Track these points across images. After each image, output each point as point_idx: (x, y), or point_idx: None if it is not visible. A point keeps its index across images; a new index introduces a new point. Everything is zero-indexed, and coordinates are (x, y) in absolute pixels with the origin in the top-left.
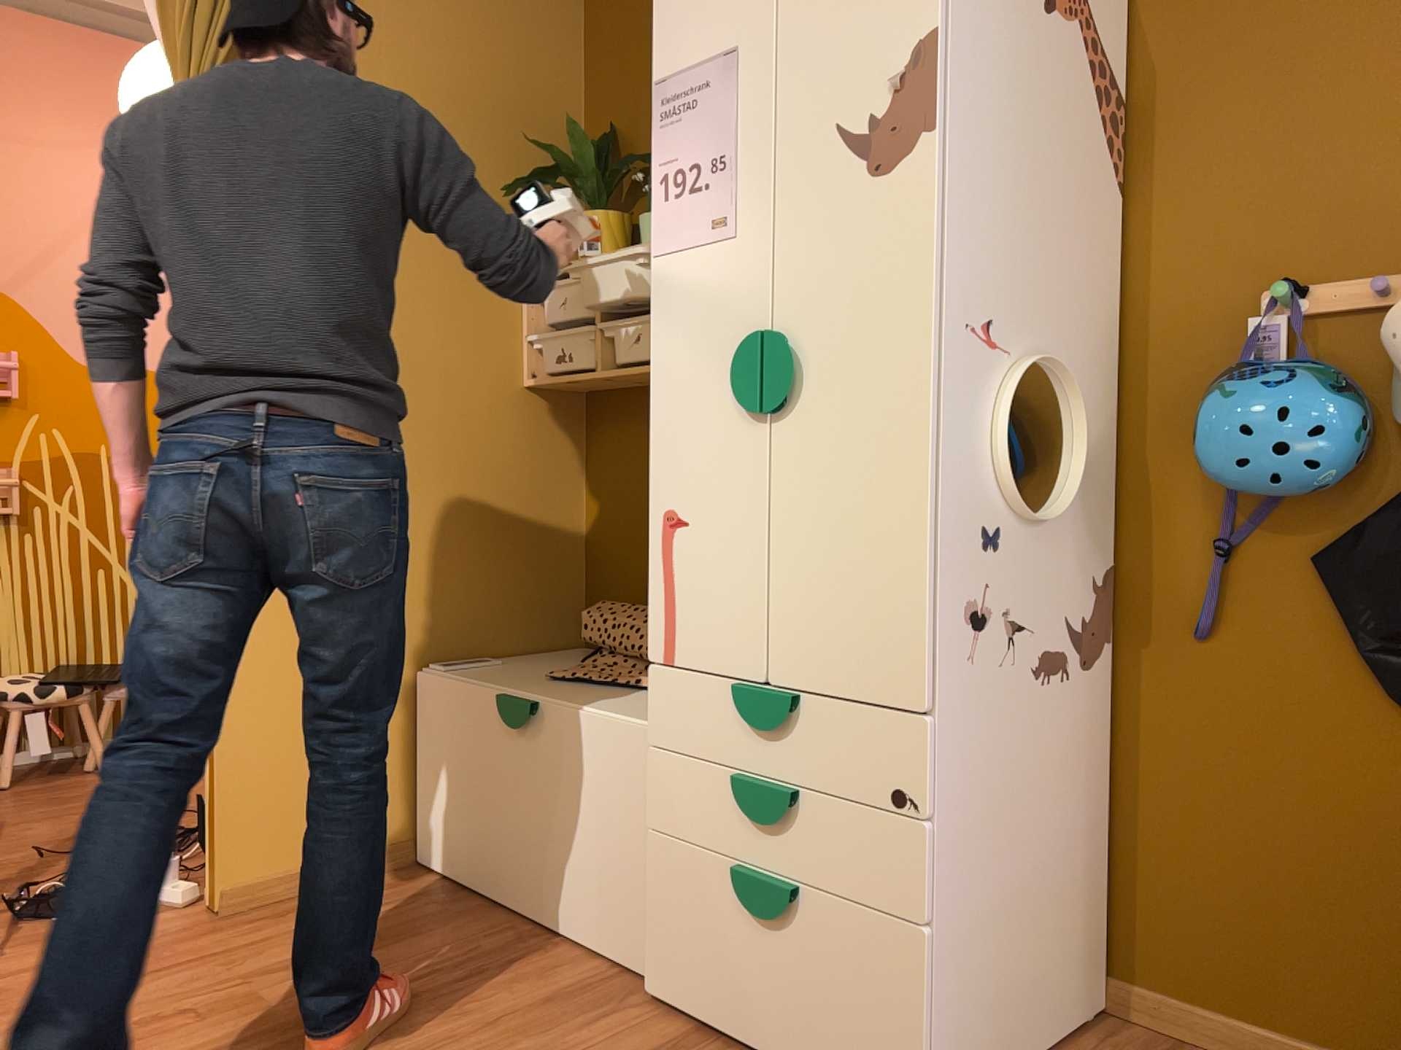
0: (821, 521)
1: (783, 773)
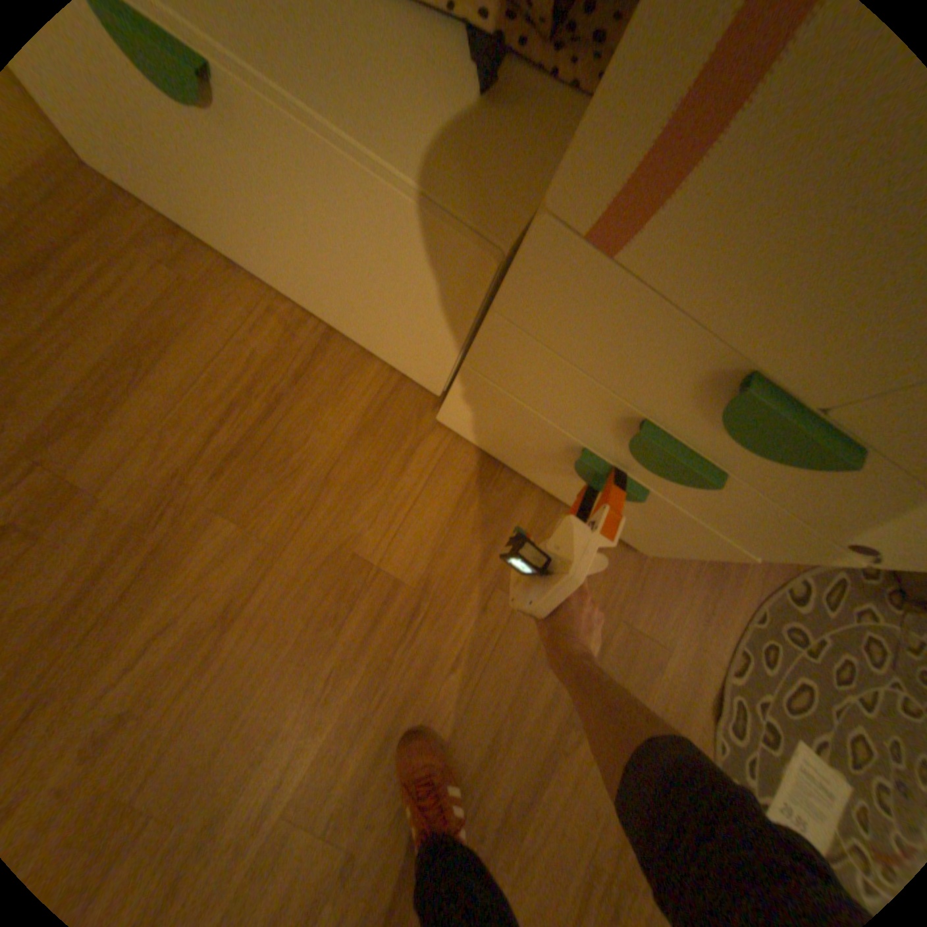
0: None
1: (722, 456)
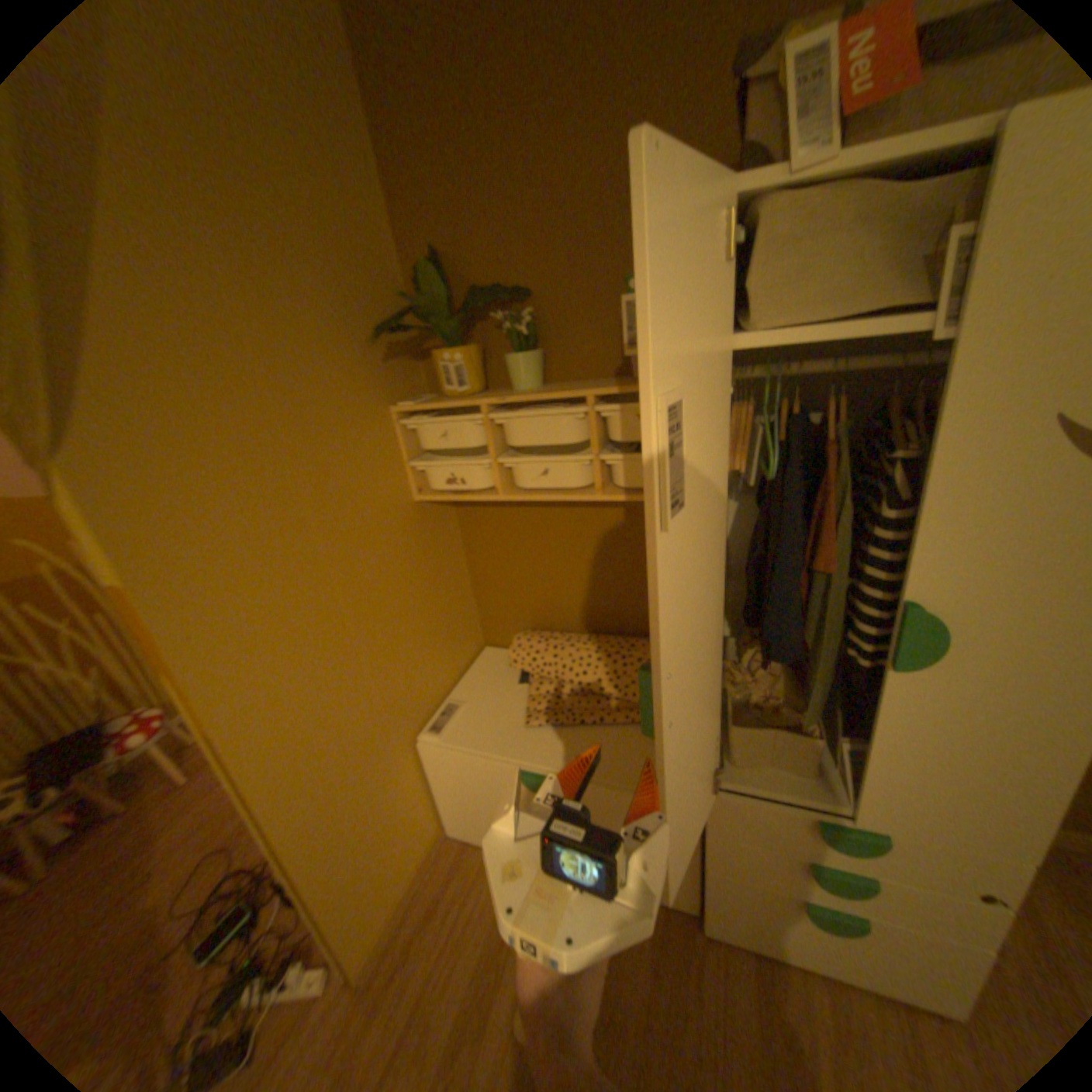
0: (941, 746)
1: (862, 870)
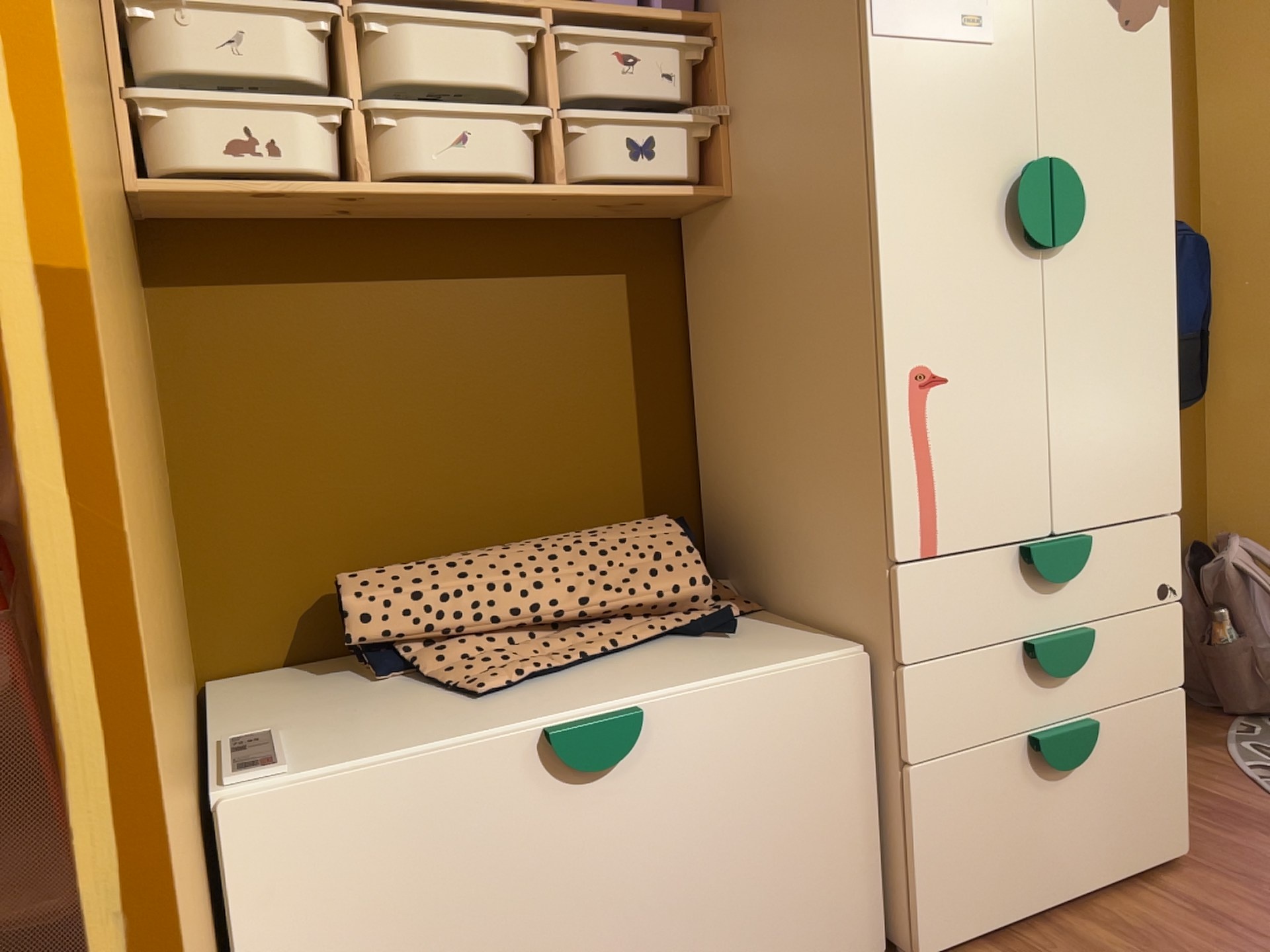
0: (1095, 358)
1: (1069, 616)
